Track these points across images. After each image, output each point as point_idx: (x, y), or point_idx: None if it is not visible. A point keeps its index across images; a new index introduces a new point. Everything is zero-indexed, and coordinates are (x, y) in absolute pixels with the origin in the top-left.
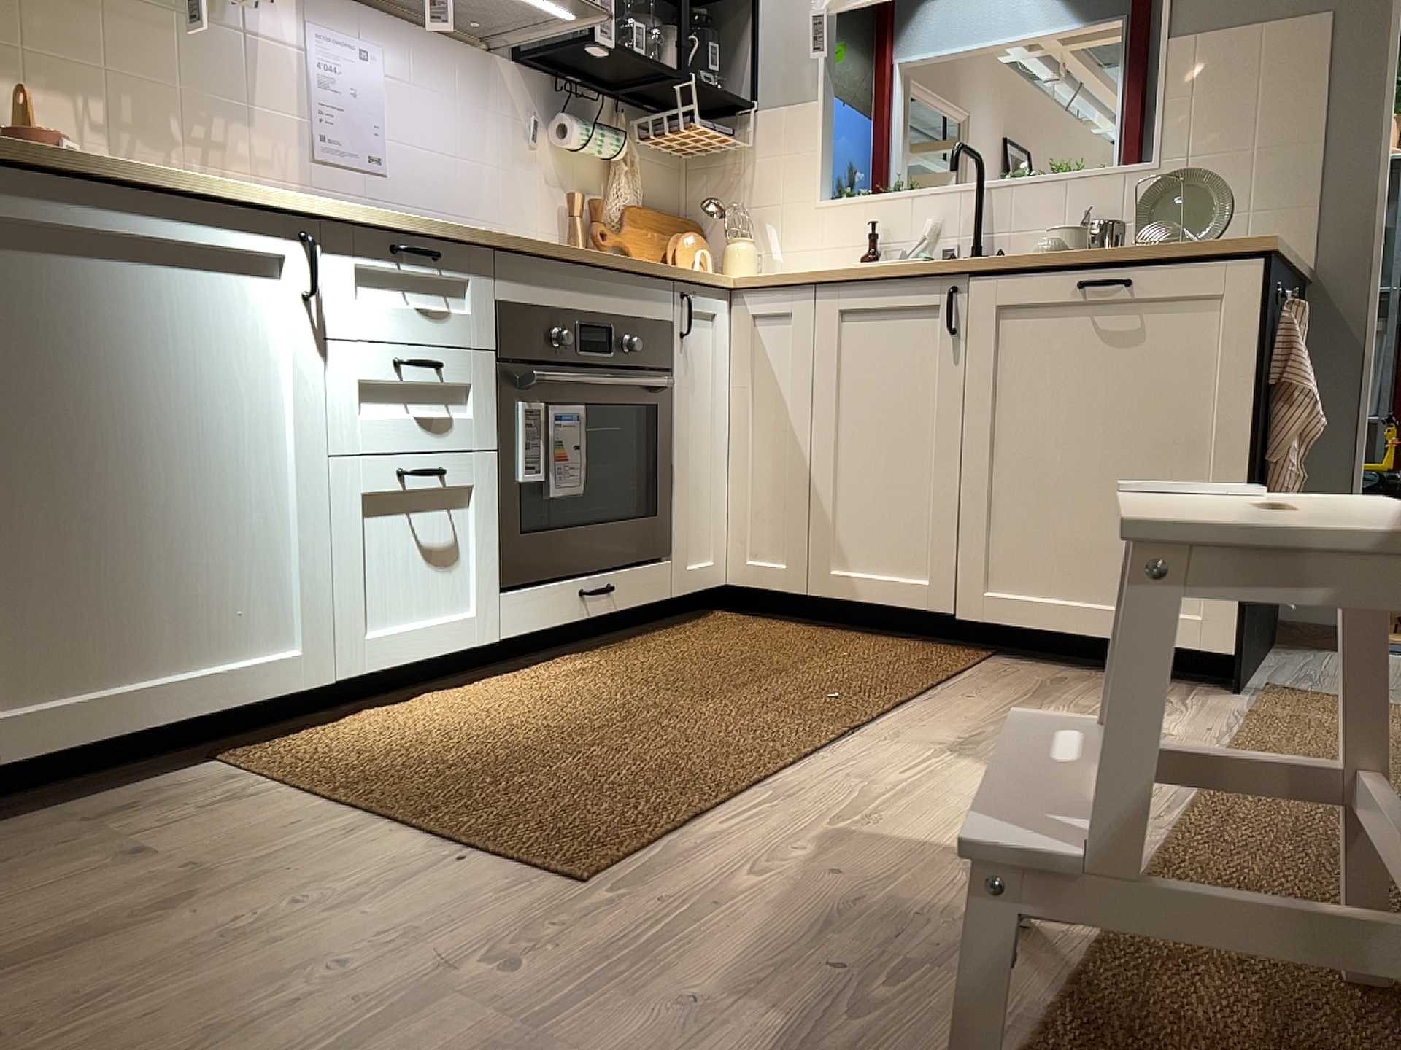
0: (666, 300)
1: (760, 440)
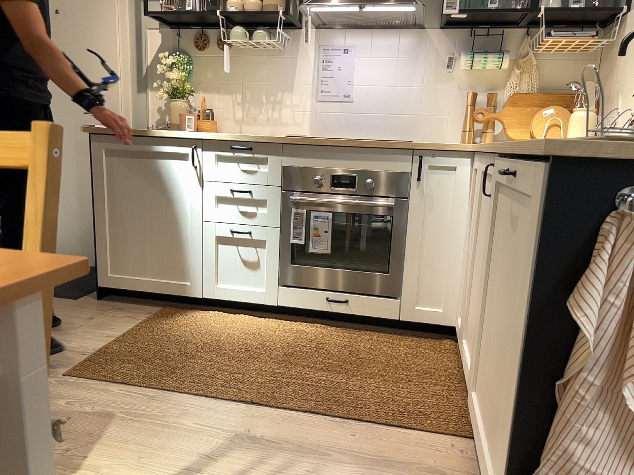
0: (406, 162)
1: (470, 249)
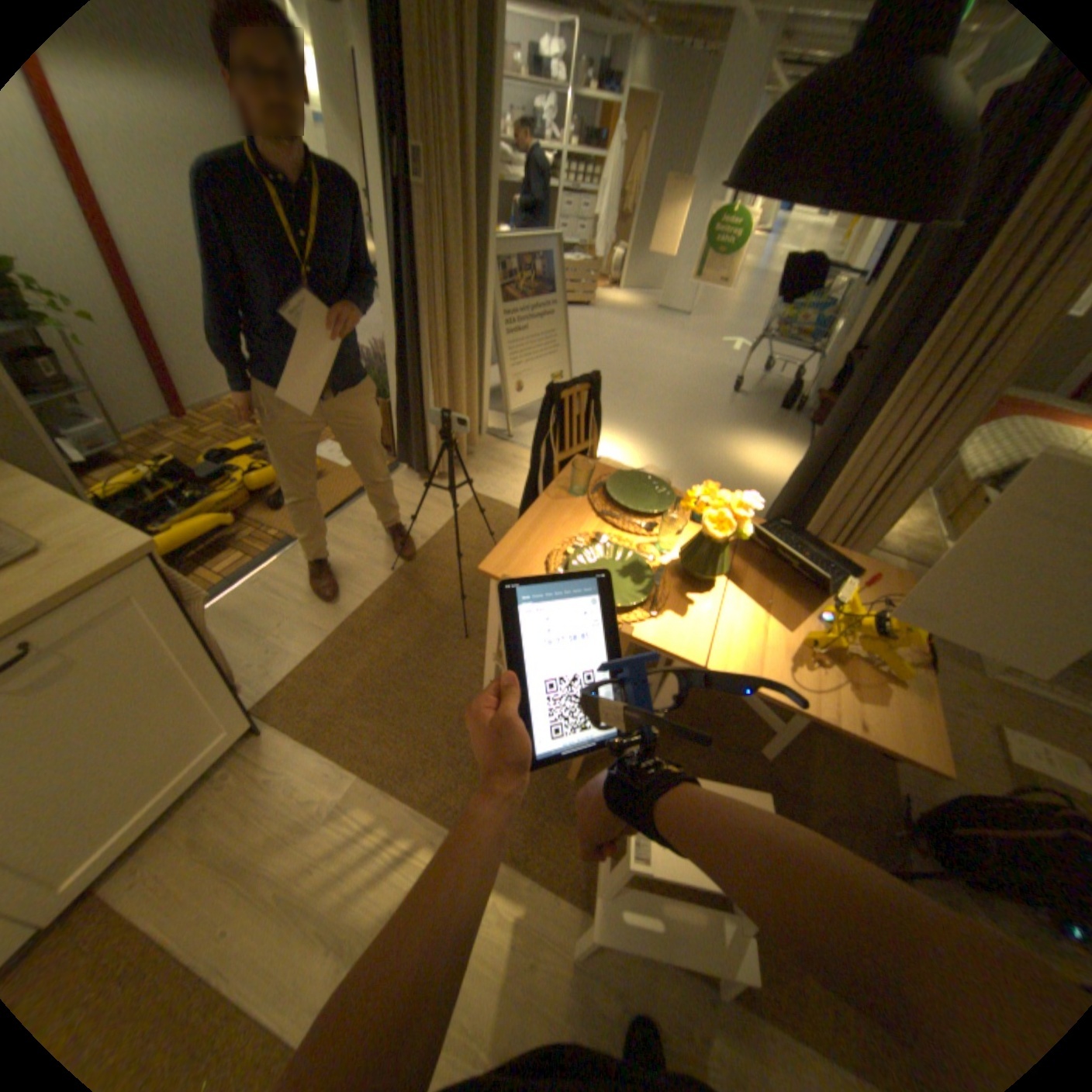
0: None
1: None
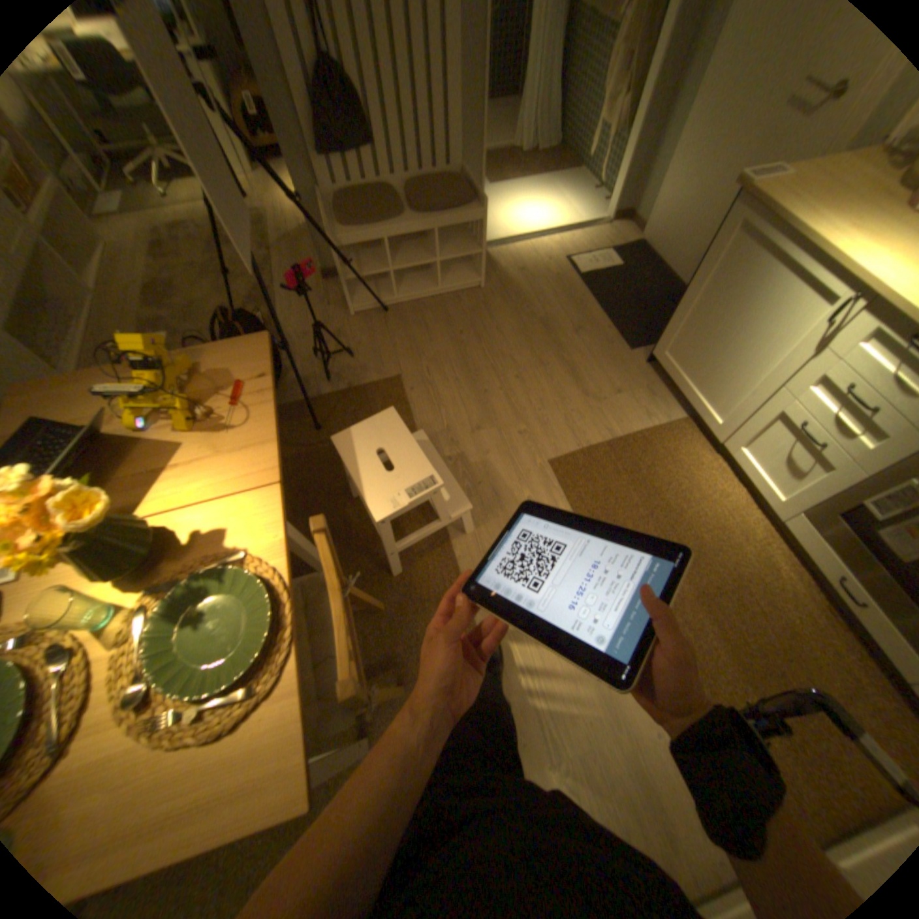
0: None
1: None
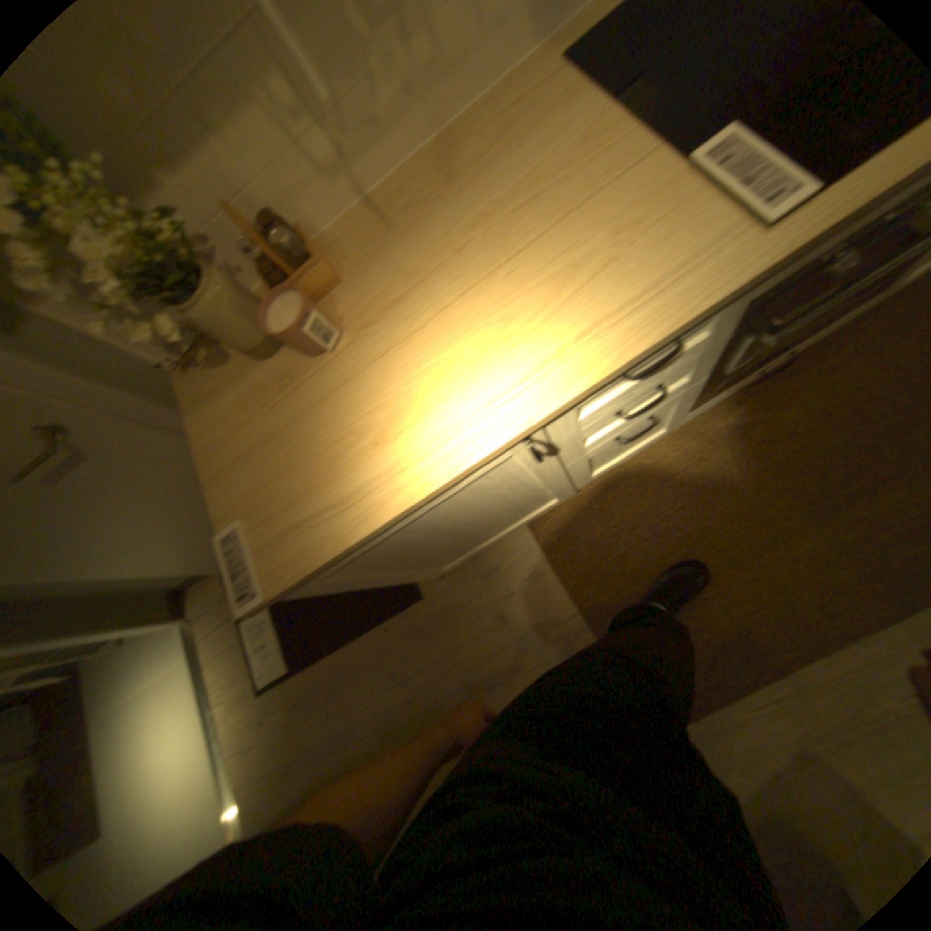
0: None
1: None
